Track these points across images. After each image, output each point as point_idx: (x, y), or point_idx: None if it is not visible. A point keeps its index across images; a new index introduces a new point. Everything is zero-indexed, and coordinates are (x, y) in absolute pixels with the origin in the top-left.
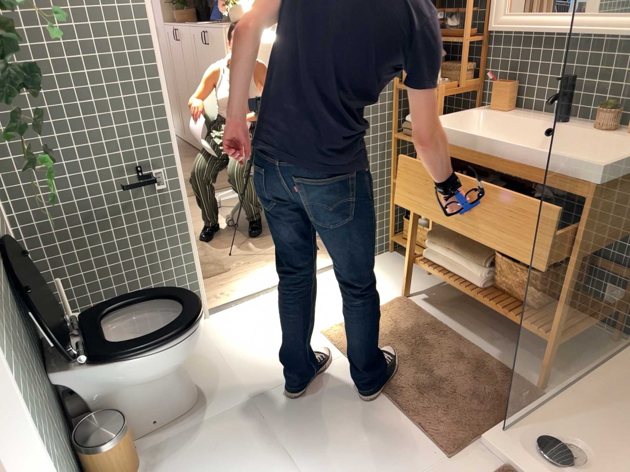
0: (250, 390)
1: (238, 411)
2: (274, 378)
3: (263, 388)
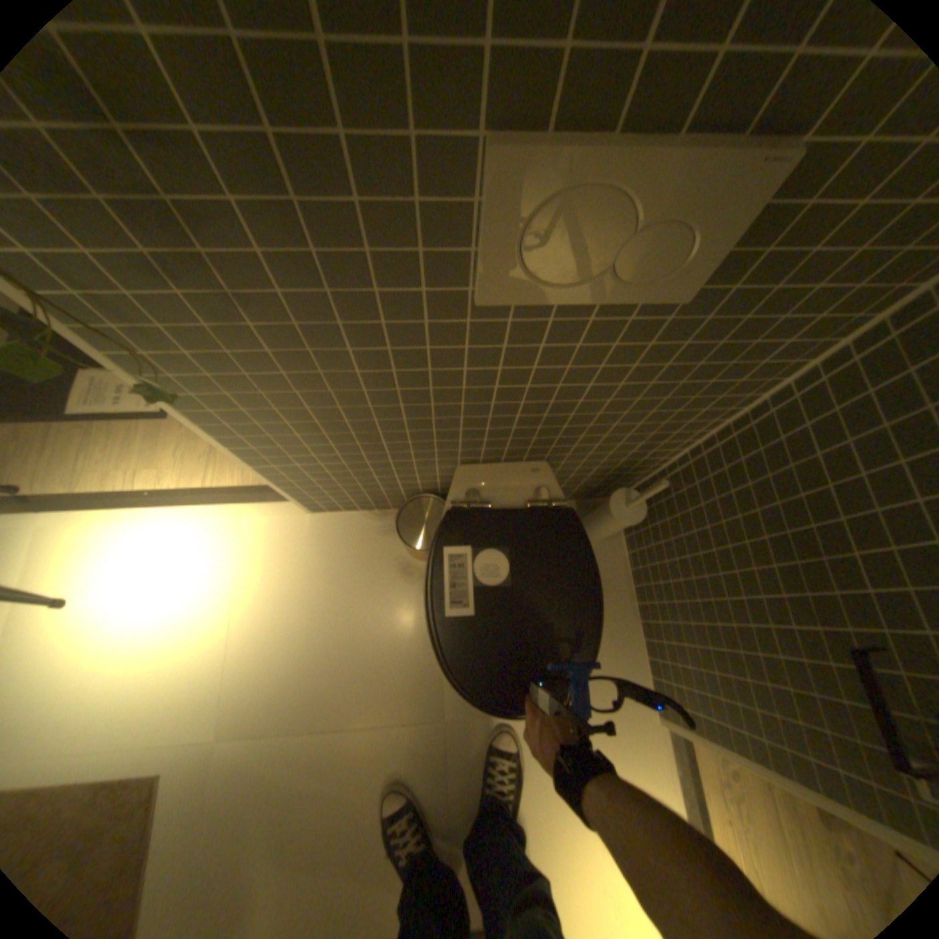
0: (462, 733)
1: (434, 700)
2: (468, 782)
3: (456, 754)
